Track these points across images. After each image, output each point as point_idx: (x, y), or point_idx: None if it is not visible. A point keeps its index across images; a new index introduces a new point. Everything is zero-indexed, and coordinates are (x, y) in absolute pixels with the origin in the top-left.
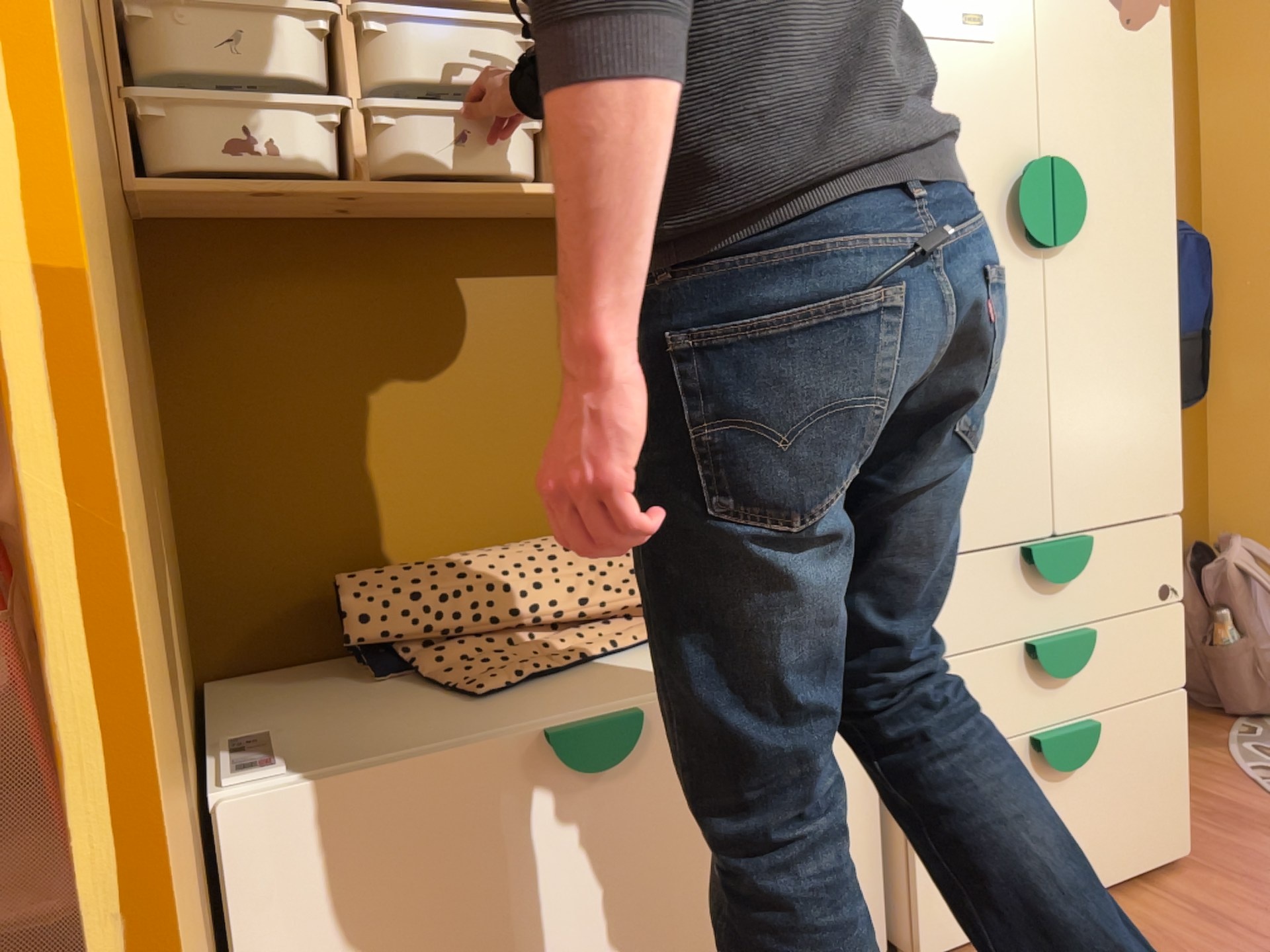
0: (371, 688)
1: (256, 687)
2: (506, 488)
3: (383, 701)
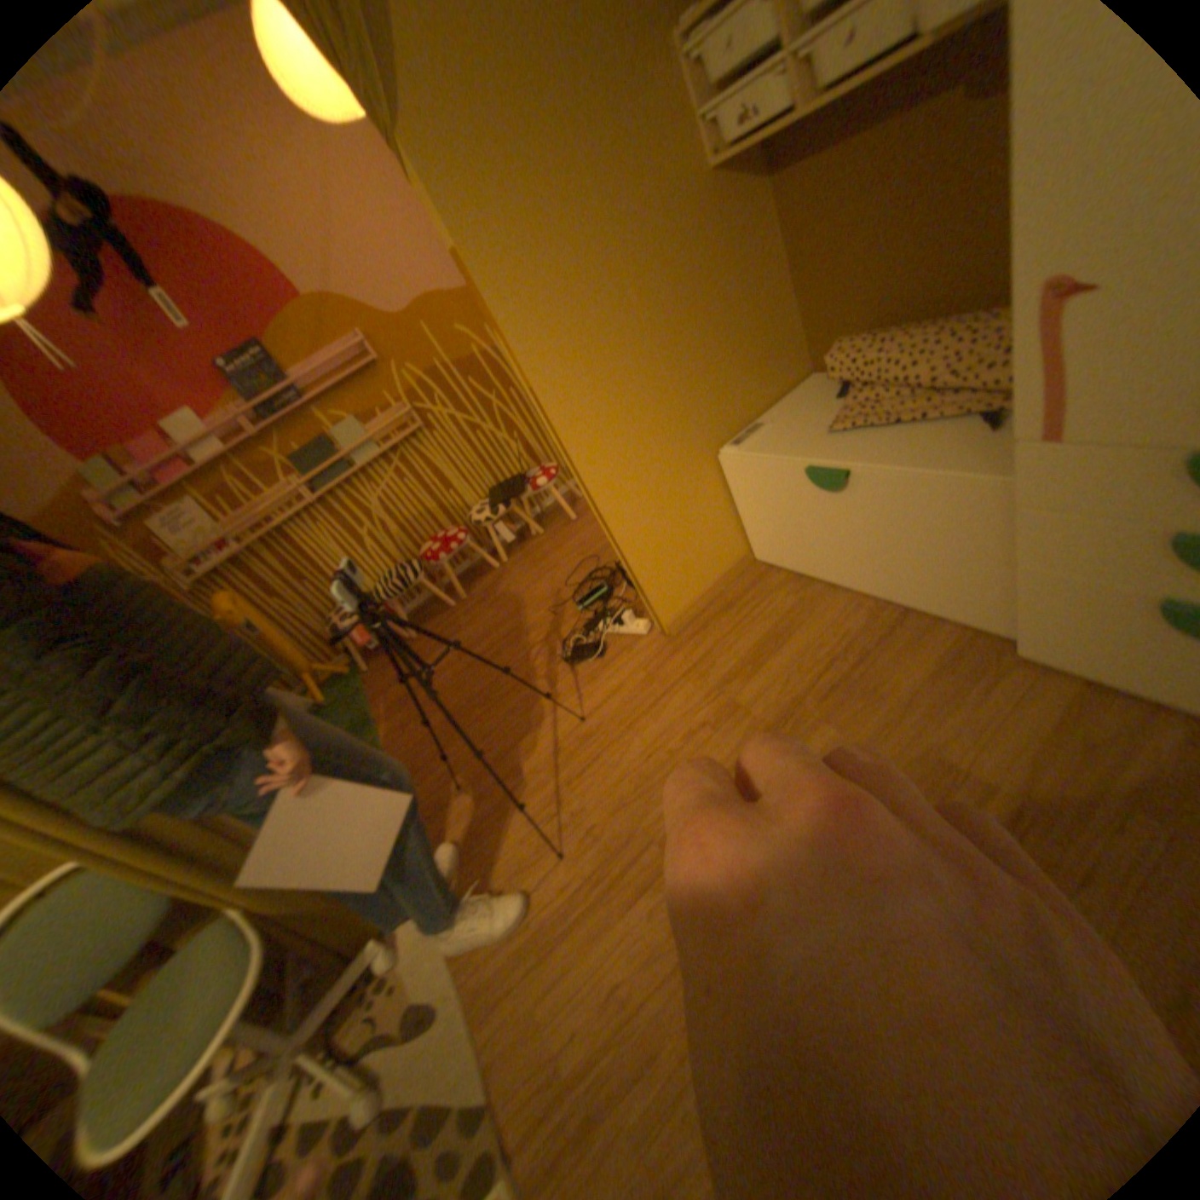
0: (829, 401)
1: (814, 382)
2: (964, 267)
3: (816, 413)
